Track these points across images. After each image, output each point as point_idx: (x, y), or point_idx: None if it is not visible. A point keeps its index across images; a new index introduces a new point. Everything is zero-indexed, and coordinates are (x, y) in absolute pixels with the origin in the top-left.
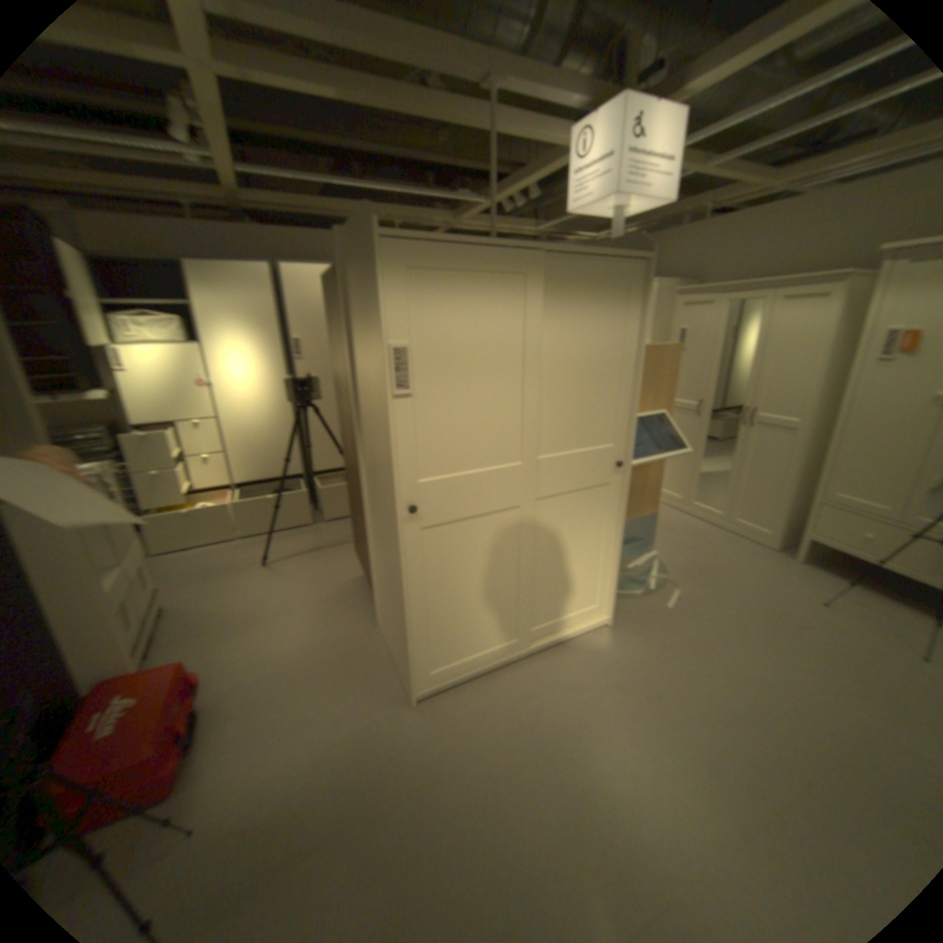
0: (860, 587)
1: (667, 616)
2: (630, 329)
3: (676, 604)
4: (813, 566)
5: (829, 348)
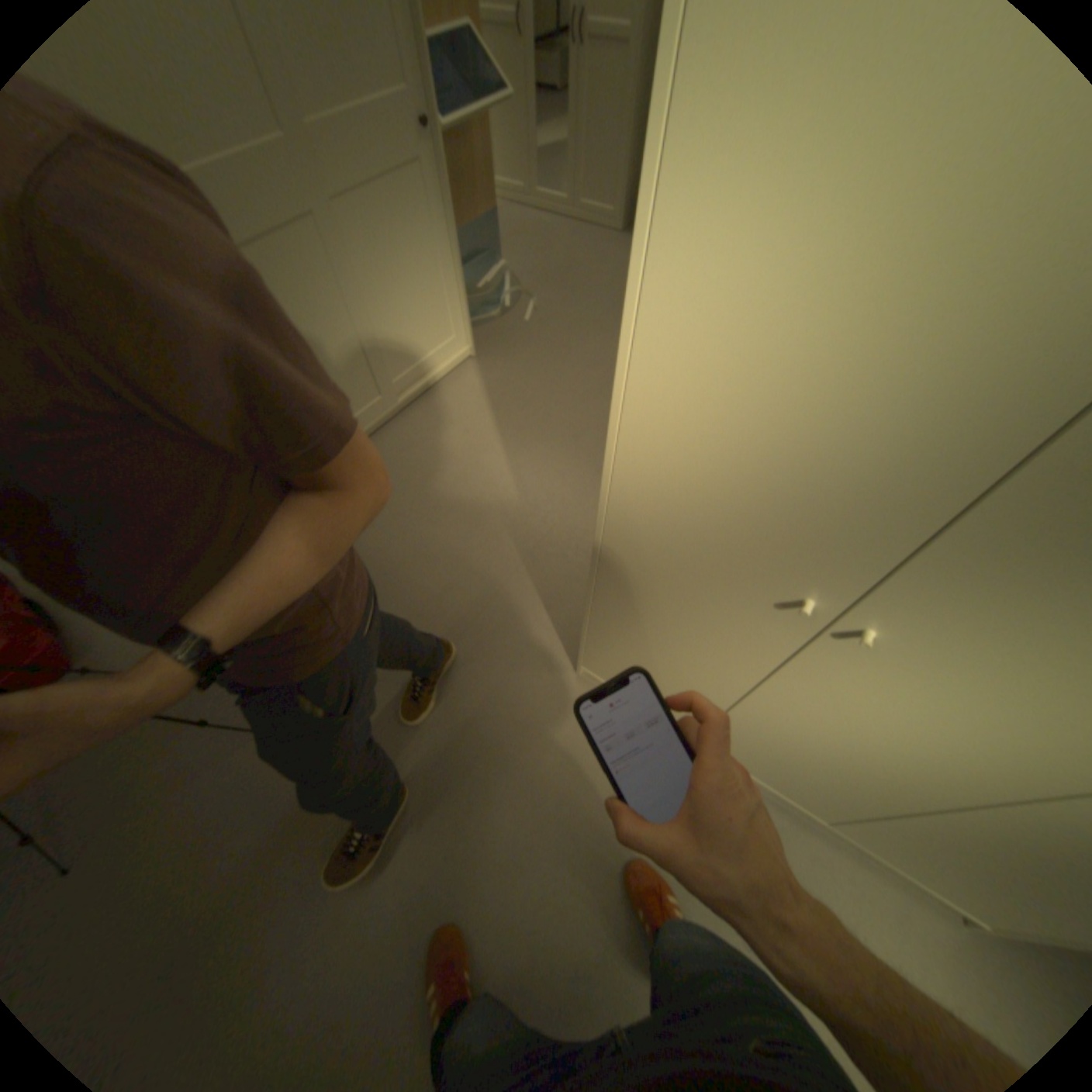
0: None
1: (524, 328)
2: None
3: (530, 314)
4: None
5: None
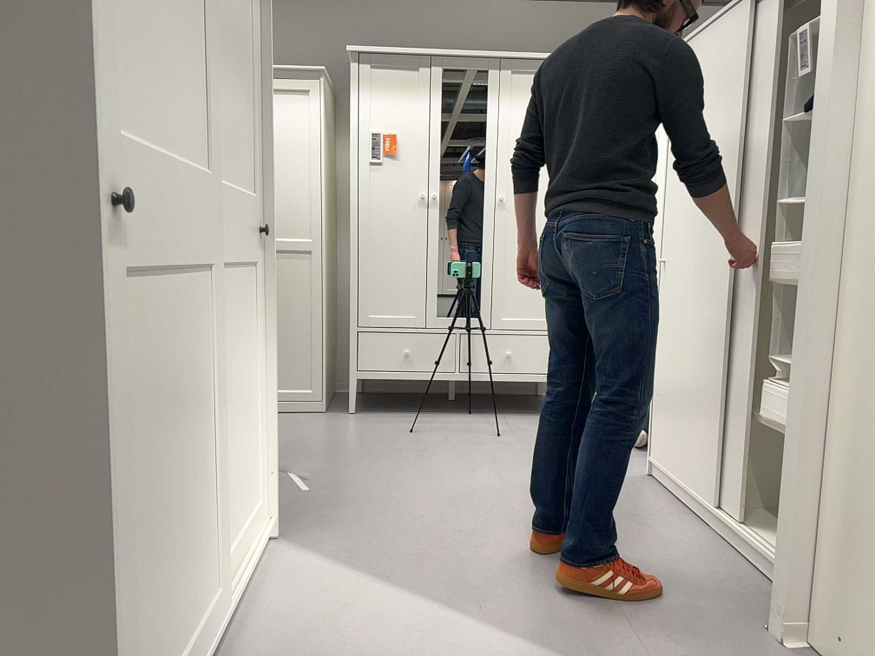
0: (409, 414)
1: (313, 502)
2: (252, 9)
3: (305, 488)
4: (363, 413)
5: (322, 153)
